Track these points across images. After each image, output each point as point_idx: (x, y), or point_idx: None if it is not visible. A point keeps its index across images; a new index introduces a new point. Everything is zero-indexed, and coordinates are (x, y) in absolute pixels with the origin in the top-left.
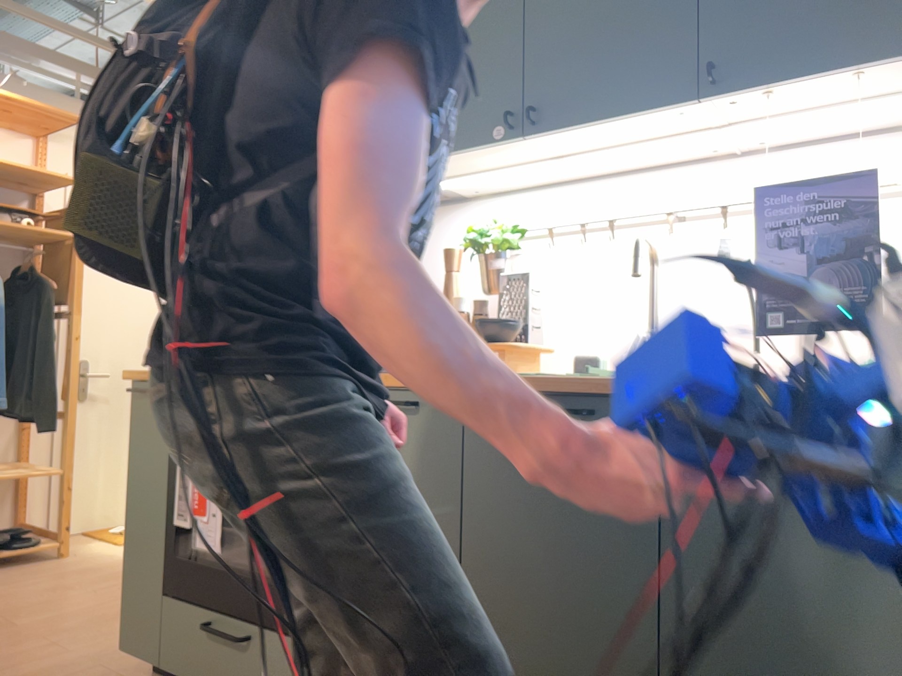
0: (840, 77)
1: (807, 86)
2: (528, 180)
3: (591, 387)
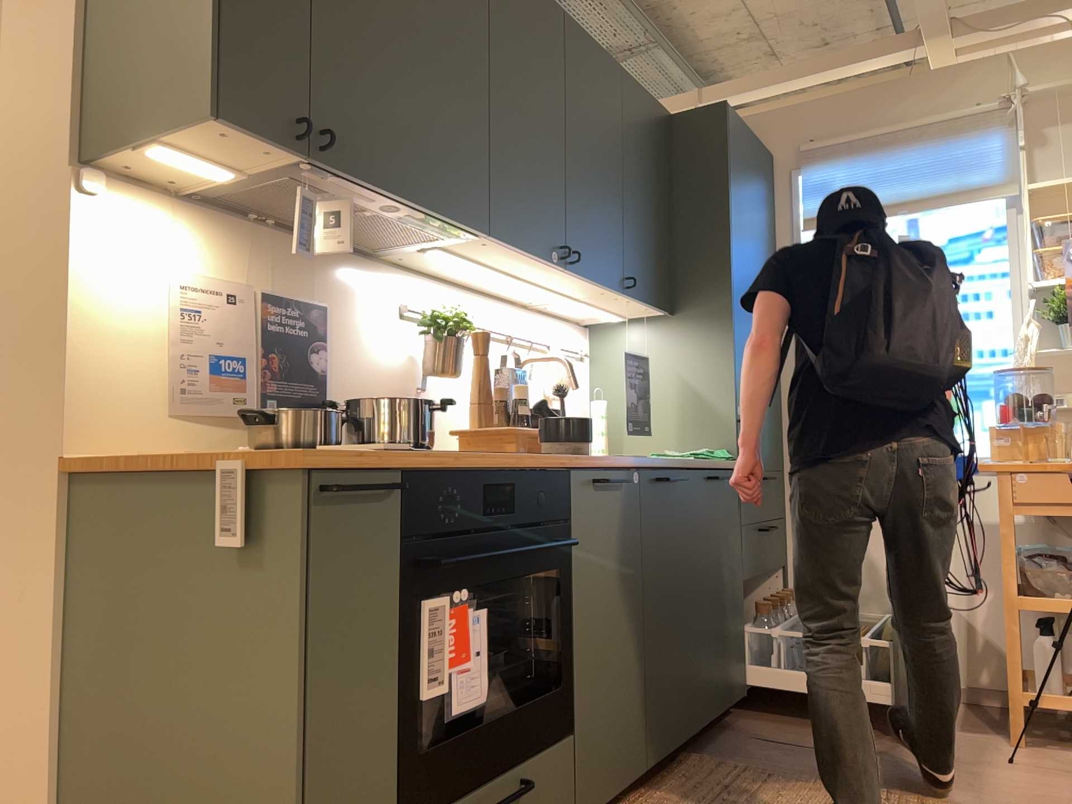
0: (647, 306)
1: (636, 303)
2: (442, 268)
3: (683, 464)
